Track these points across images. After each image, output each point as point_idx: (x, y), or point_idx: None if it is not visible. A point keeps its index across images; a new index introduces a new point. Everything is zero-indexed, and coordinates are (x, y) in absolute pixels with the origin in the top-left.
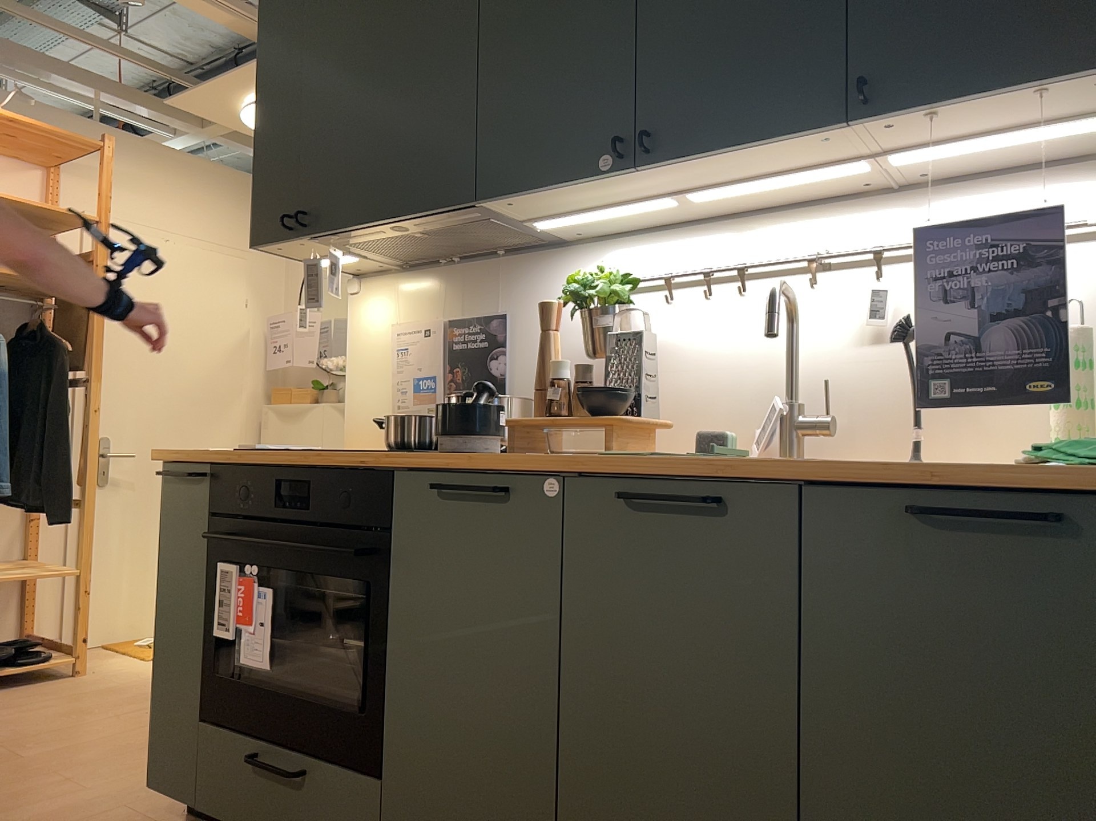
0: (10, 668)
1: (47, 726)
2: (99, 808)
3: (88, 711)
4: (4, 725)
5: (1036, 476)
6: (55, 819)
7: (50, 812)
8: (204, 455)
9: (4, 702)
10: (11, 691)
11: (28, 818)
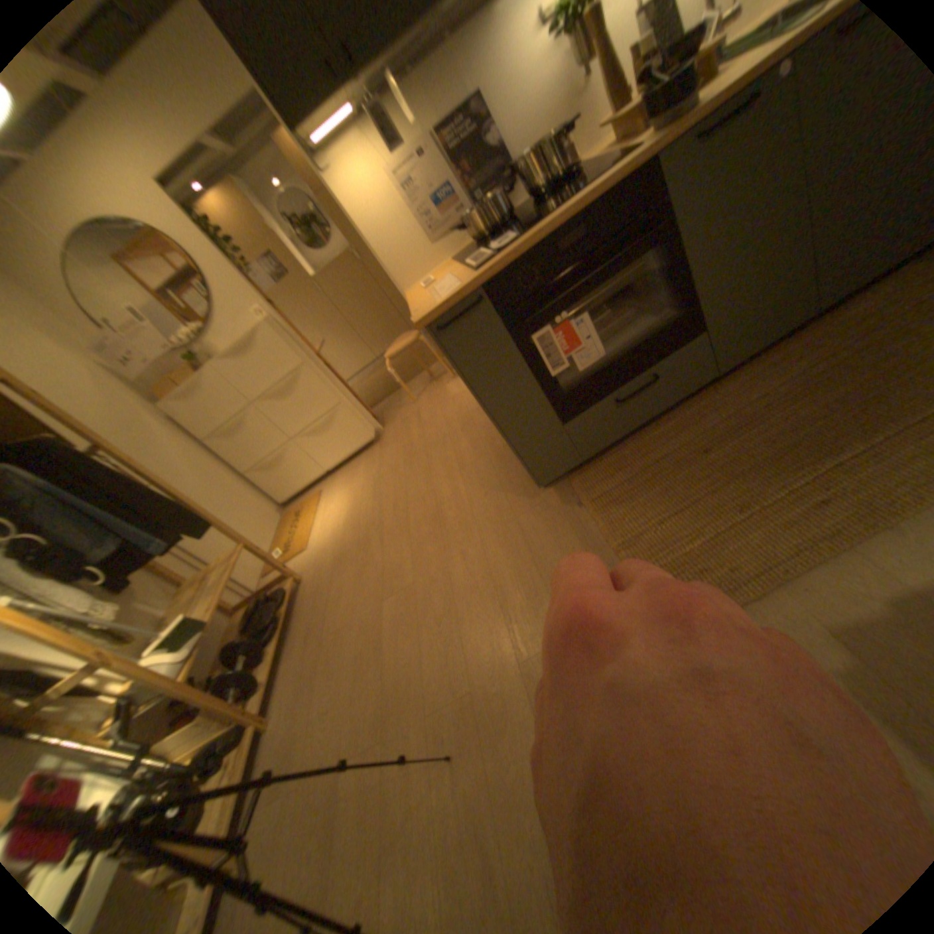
0: (281, 608)
1: (372, 579)
2: (510, 527)
3: (364, 562)
4: (353, 602)
5: None
6: (512, 545)
7: (502, 549)
8: (476, 281)
9: (314, 612)
10: (297, 612)
11: (503, 558)
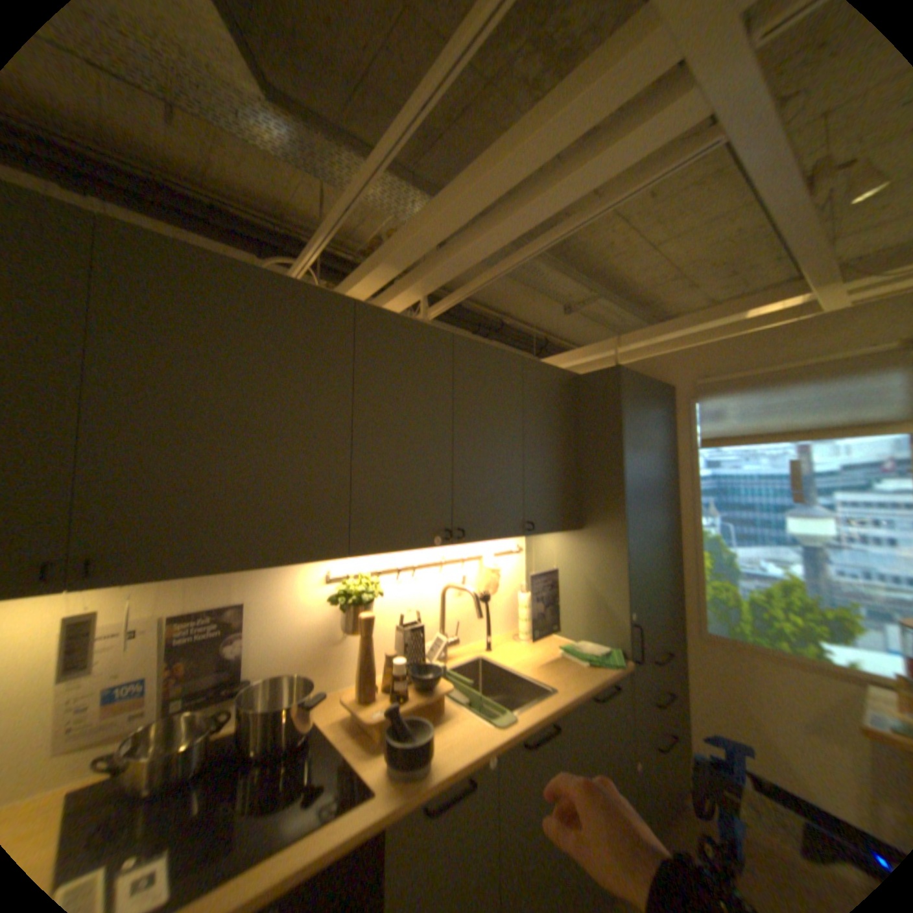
0: None
1: None
2: None
3: None
4: None
5: (616, 678)
6: None
7: None
8: None
9: None
10: None
11: None
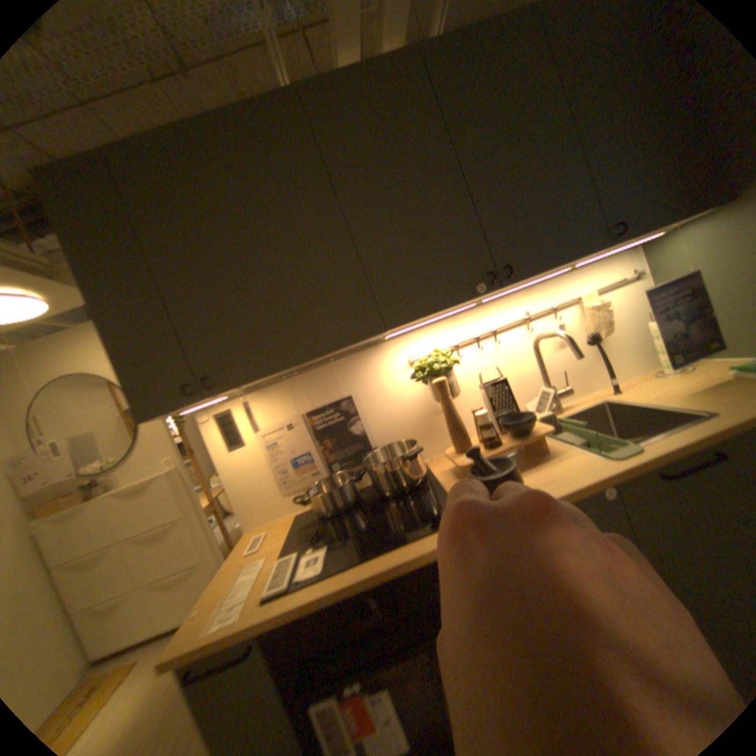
0: None
1: None
2: None
3: None
4: None
5: None
6: None
7: None
8: (248, 633)
9: None
10: None
11: None
